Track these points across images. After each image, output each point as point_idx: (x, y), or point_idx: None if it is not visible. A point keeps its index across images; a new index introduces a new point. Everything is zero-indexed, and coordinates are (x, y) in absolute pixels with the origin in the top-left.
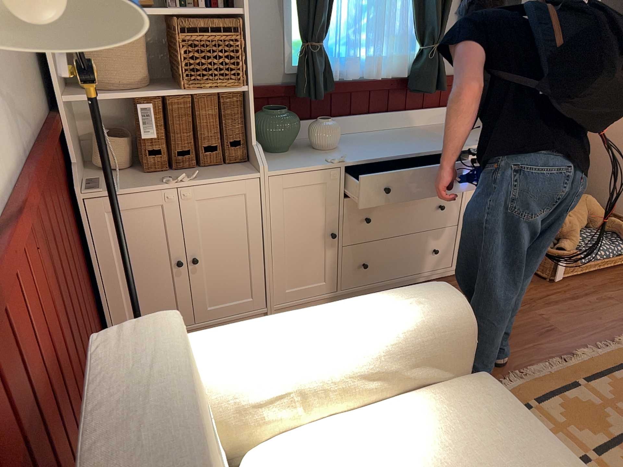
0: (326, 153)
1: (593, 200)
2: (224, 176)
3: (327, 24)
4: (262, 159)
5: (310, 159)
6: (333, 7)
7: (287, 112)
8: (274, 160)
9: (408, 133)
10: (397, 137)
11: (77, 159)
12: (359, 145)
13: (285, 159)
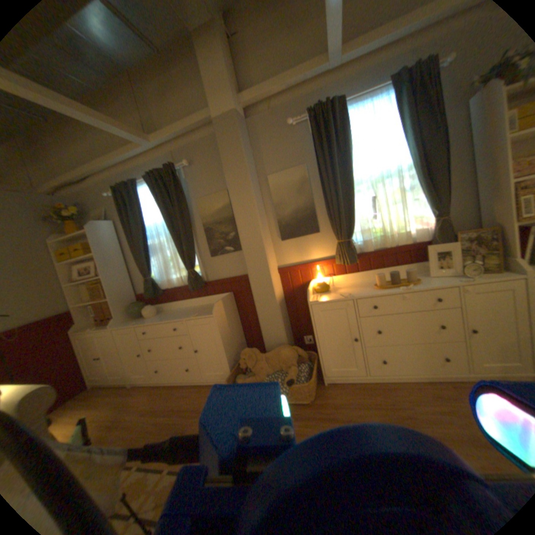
0: (141, 320)
1: (285, 351)
2: (101, 329)
3: (147, 270)
4: (110, 323)
5: (131, 323)
6: (149, 264)
7: (134, 304)
8: (125, 323)
9: (190, 309)
10: (180, 311)
11: (78, 322)
12: (159, 316)
13: (128, 322)
